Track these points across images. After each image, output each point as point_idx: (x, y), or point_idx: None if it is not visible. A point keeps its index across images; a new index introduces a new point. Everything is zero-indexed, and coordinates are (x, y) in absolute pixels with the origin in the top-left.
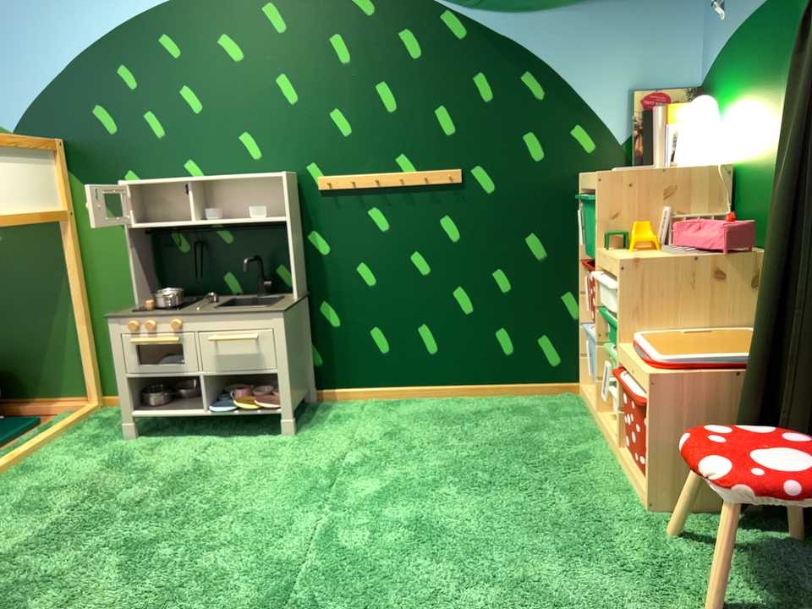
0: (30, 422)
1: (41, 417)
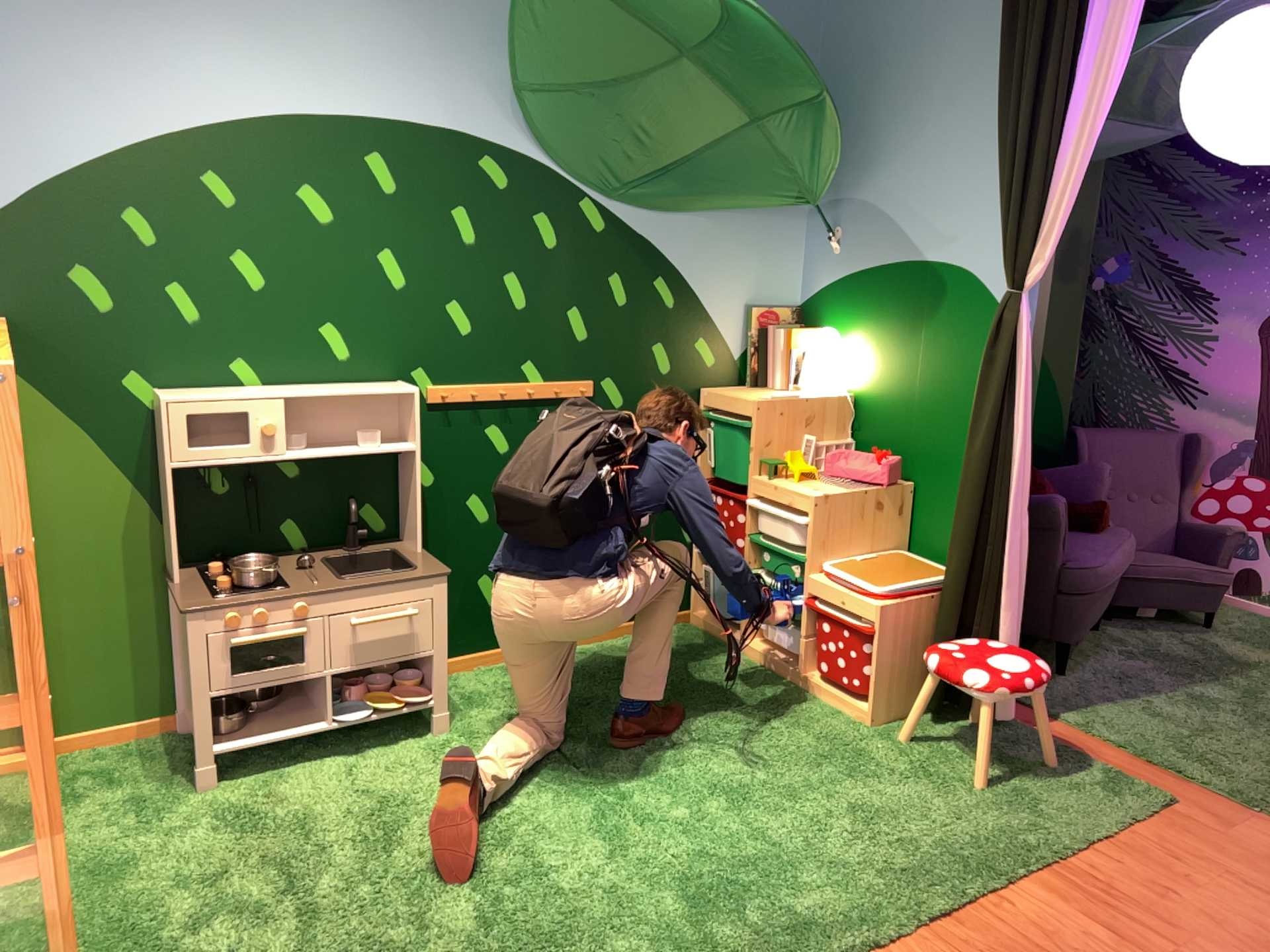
0: None
1: None
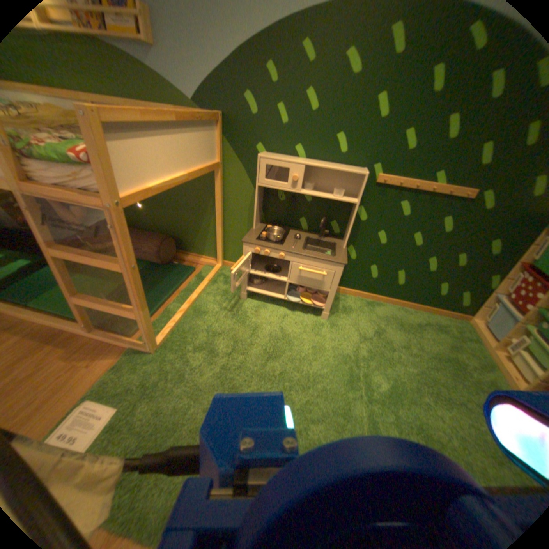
0: (189, 267)
1: (193, 263)
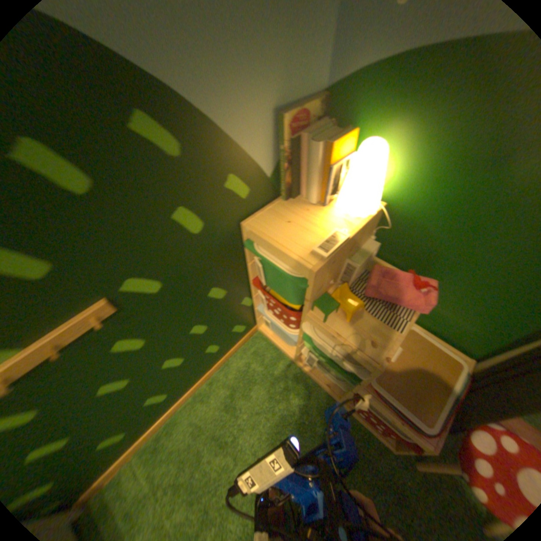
0: None
1: None
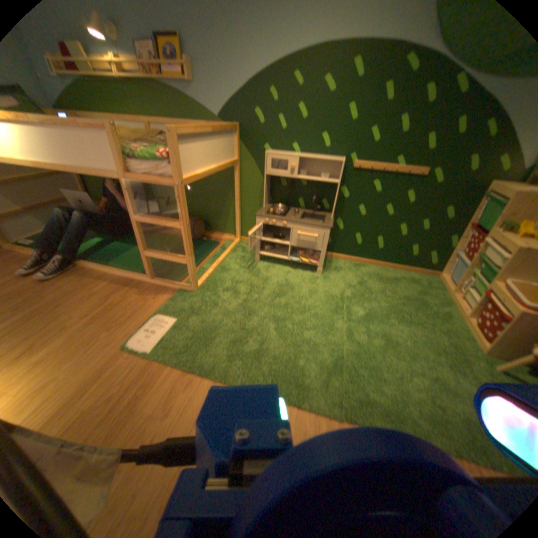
0: (214, 242)
1: (217, 240)
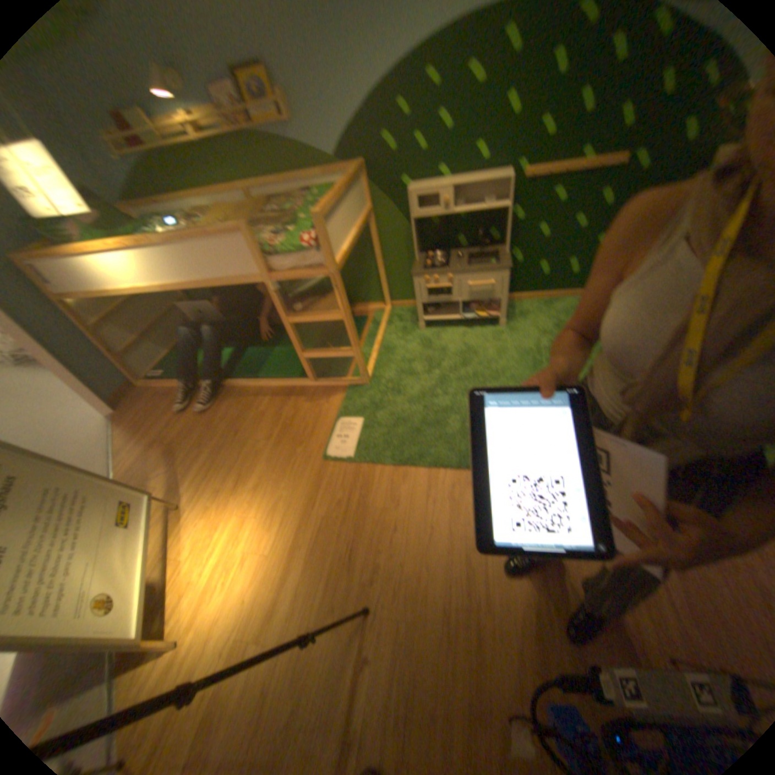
0: (361, 318)
1: (363, 314)
